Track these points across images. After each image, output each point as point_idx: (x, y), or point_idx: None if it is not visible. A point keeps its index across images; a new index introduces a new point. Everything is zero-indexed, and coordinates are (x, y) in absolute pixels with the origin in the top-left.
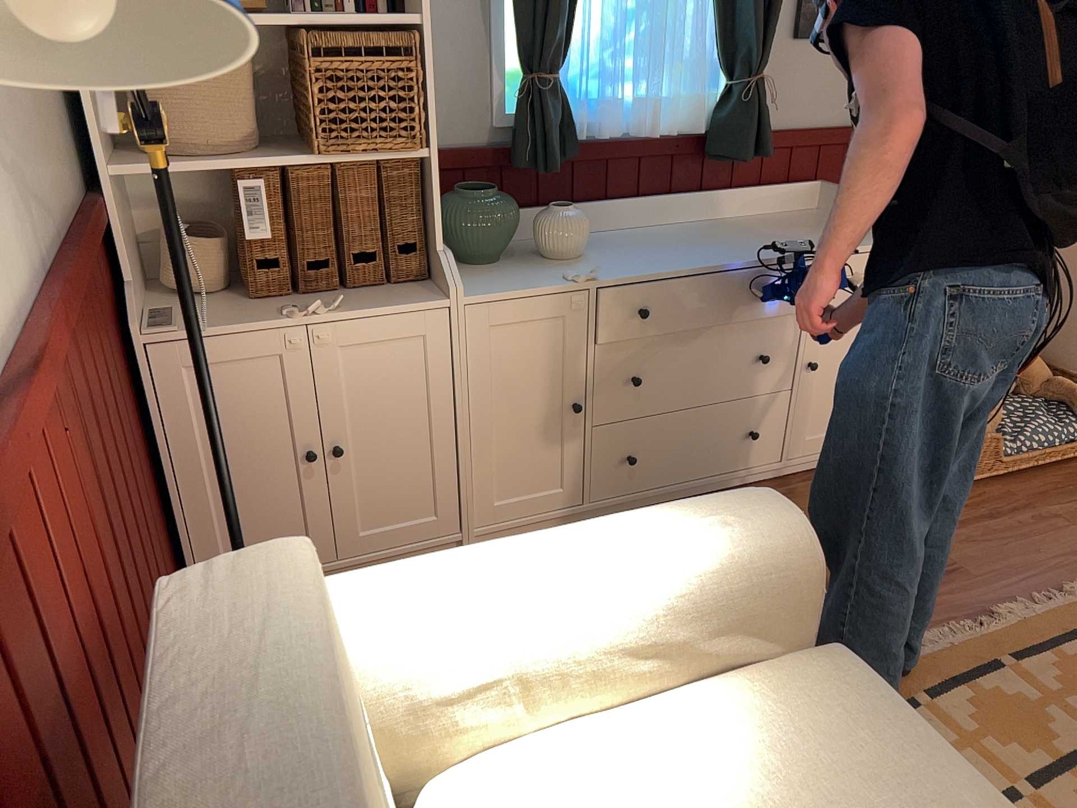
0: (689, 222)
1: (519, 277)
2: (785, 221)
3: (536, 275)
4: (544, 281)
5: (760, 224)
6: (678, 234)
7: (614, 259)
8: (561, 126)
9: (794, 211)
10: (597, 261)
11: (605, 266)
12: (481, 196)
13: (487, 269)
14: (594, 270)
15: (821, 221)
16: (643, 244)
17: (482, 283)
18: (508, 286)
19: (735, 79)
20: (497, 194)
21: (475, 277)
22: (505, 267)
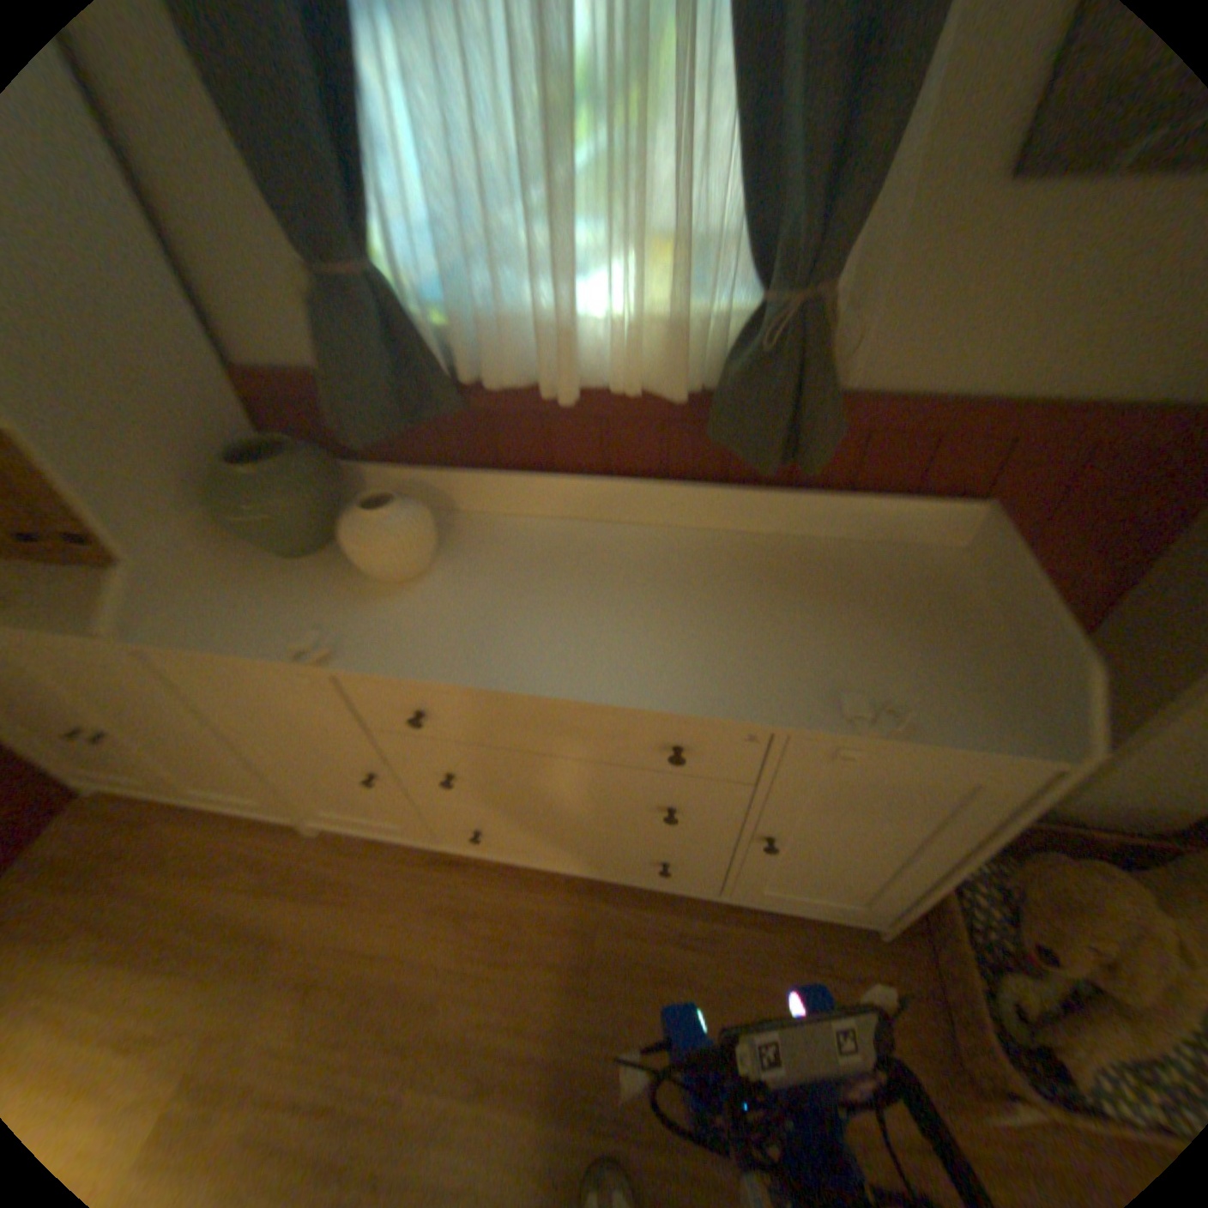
0: (686, 529)
1: (268, 610)
2: (859, 570)
3: (294, 611)
4: (277, 633)
5: (800, 567)
6: (631, 557)
7: (446, 602)
8: (391, 364)
9: (907, 544)
10: (419, 600)
11: (406, 621)
12: (240, 471)
13: (275, 571)
14: (339, 642)
15: (929, 593)
16: (545, 570)
17: (215, 606)
18: (222, 629)
19: (774, 287)
20: (272, 471)
21: (234, 587)
22: (300, 572)
